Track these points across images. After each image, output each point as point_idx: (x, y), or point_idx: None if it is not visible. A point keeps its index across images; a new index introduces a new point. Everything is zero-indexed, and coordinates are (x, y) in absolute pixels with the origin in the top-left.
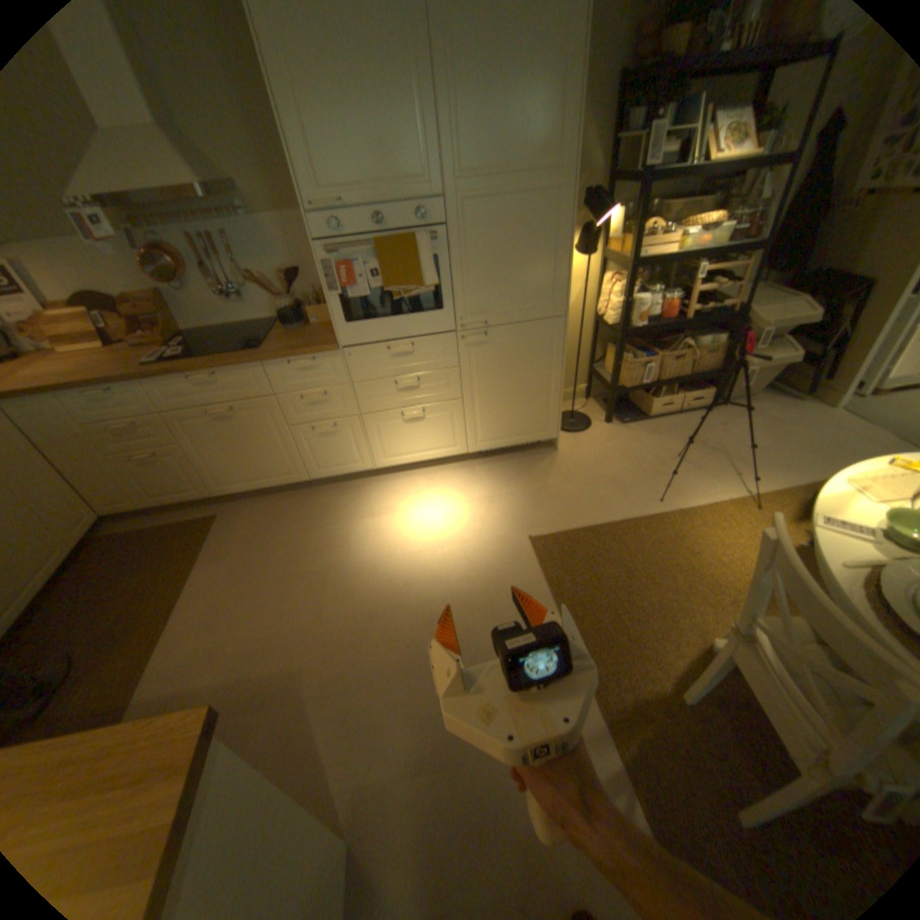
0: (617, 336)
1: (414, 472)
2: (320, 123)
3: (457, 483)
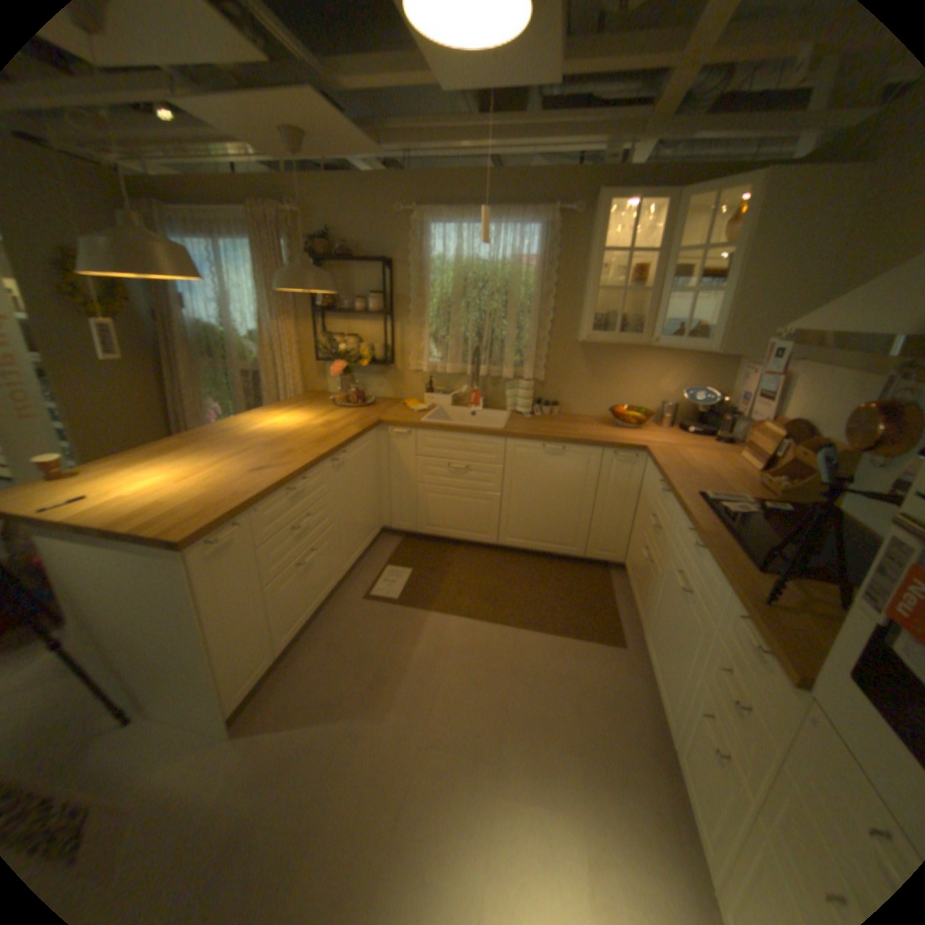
0: None
1: None
2: None
3: None
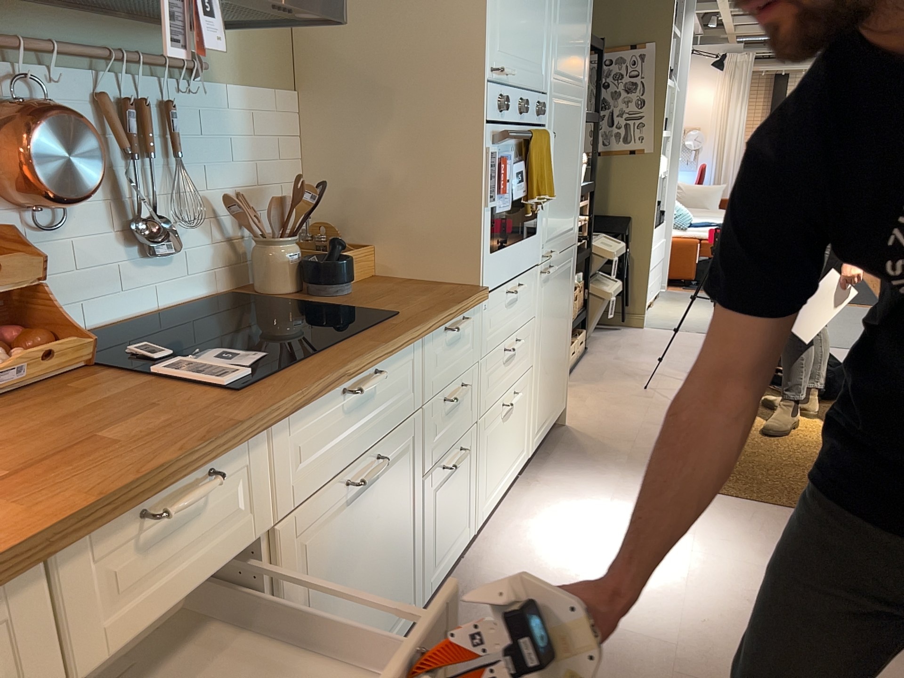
0: None
1: (492, 520)
2: None
3: (560, 498)
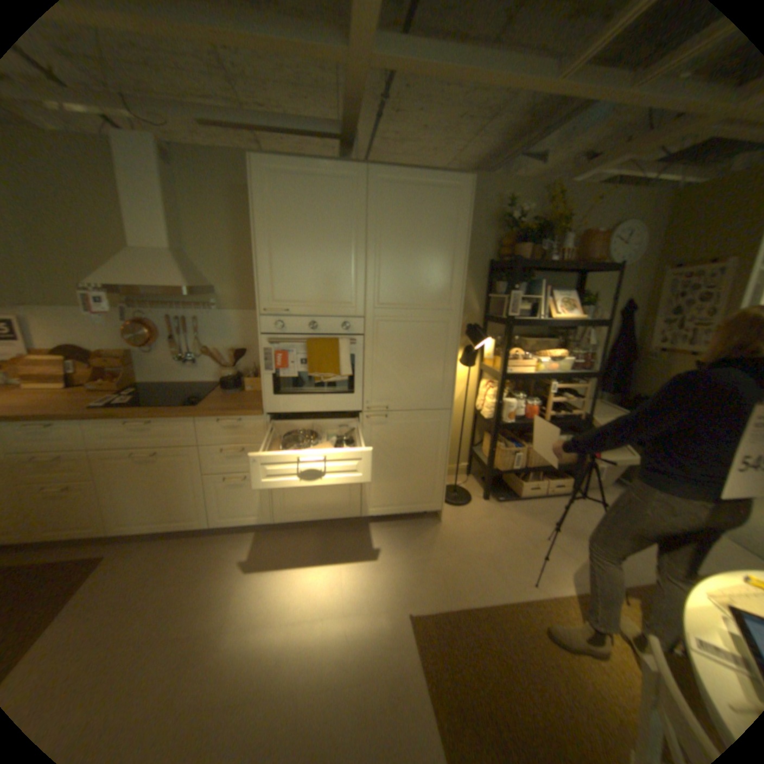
0: (492, 427)
1: (309, 530)
2: (283, 264)
3: (347, 546)
